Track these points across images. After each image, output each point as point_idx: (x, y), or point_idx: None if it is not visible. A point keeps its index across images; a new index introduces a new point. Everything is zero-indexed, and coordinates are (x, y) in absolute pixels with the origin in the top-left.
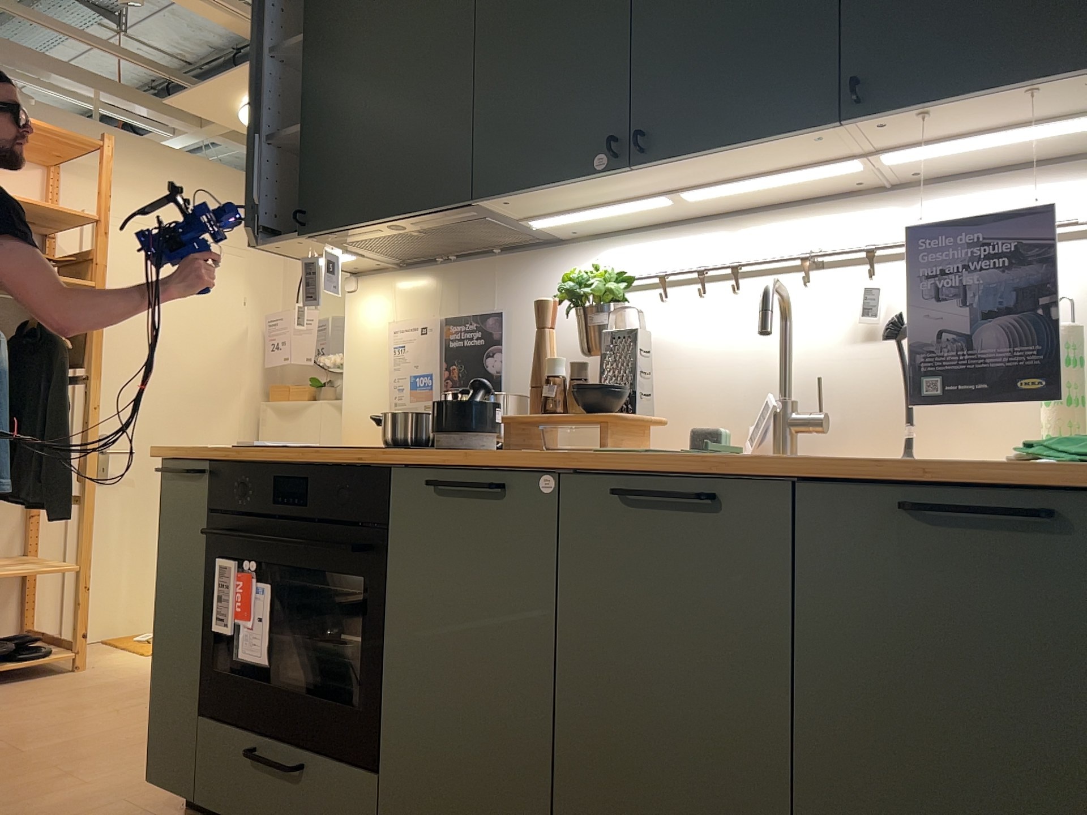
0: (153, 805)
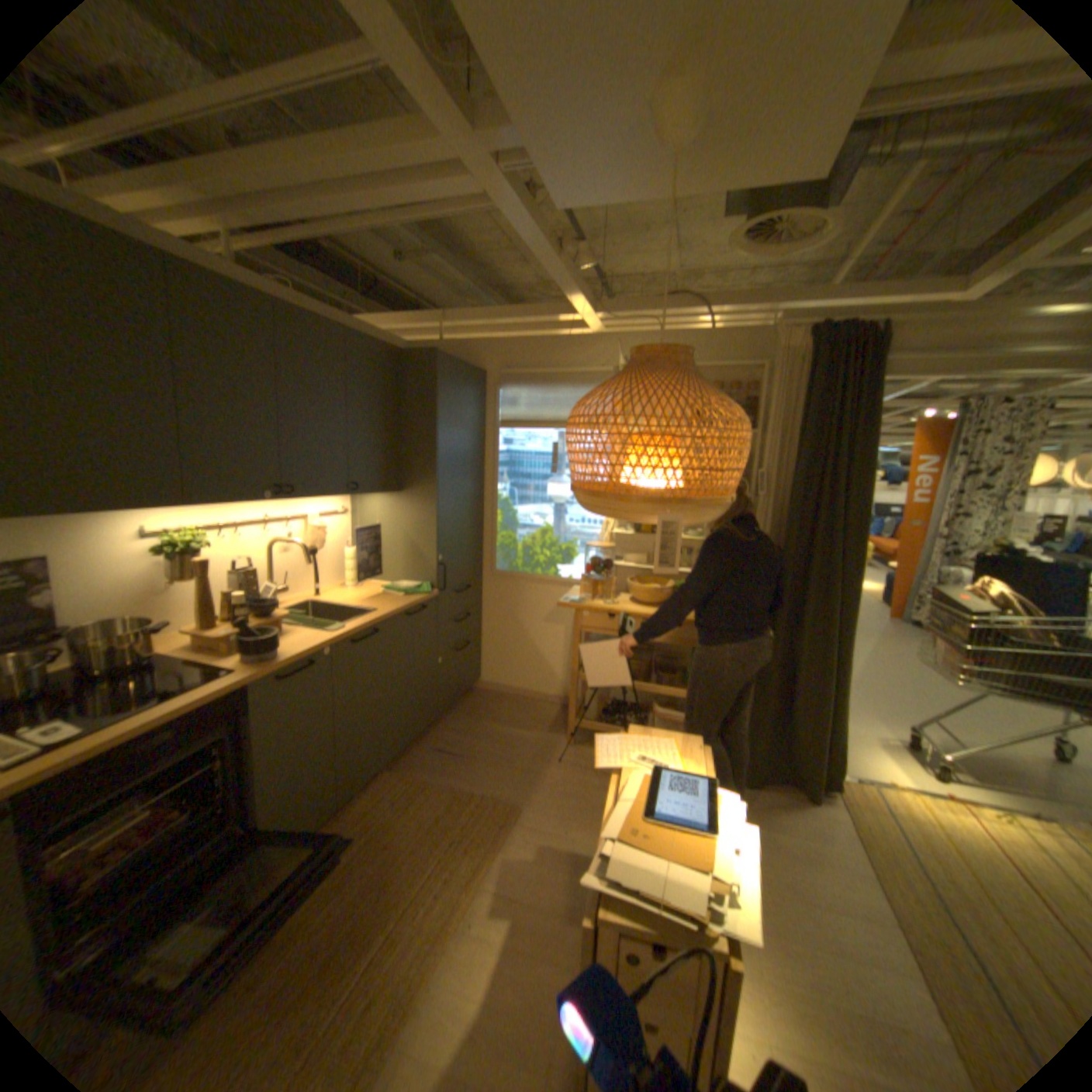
0: None
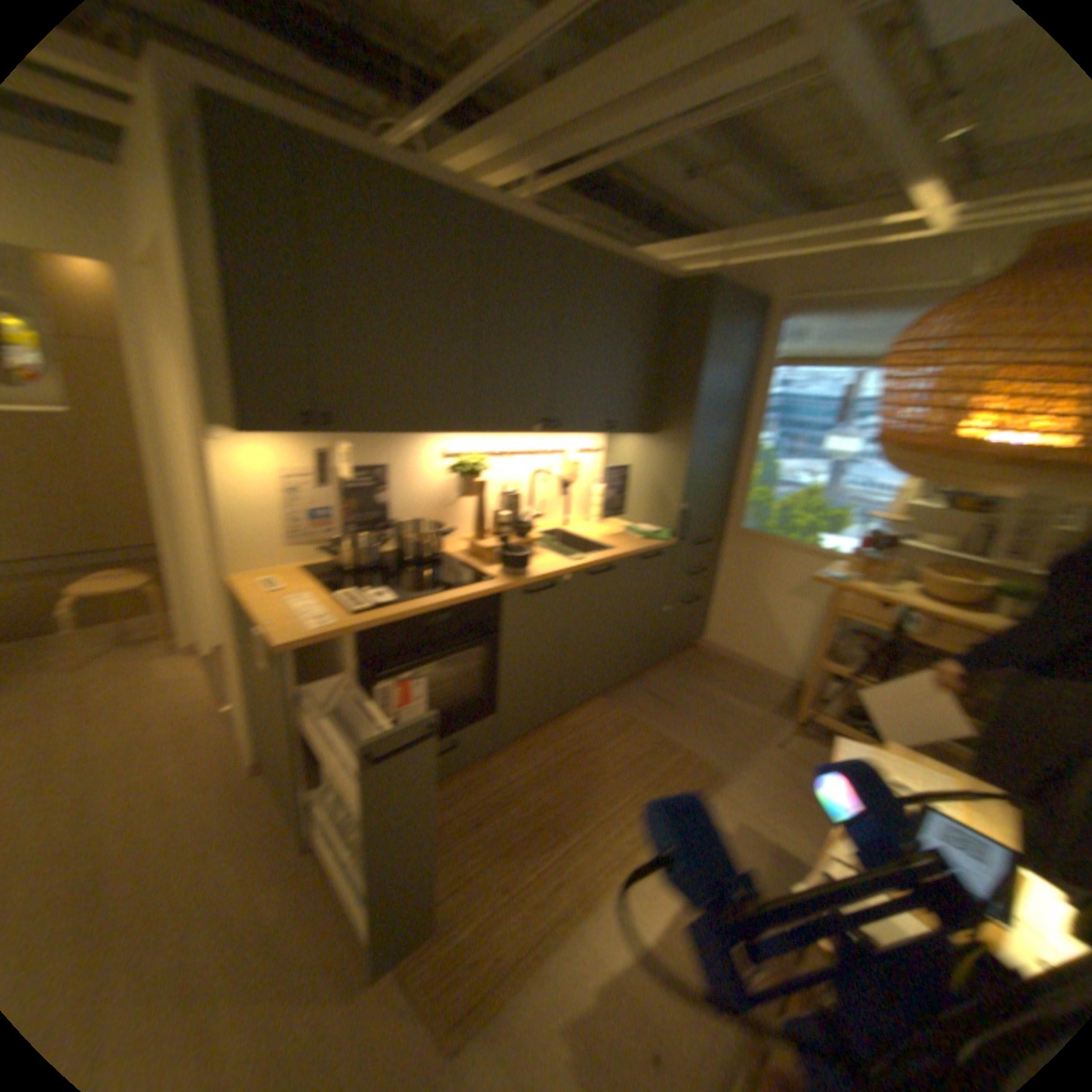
0: (277, 875)
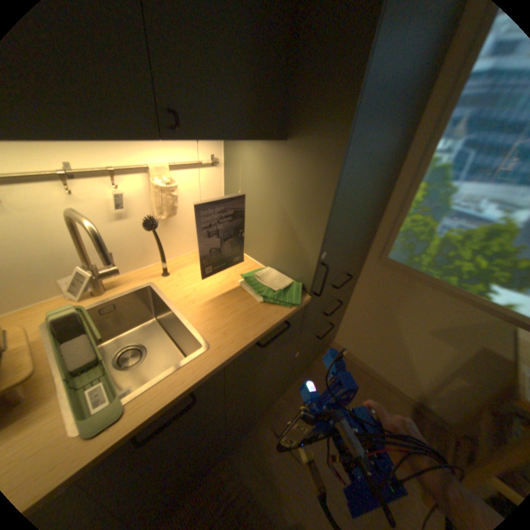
0: None
